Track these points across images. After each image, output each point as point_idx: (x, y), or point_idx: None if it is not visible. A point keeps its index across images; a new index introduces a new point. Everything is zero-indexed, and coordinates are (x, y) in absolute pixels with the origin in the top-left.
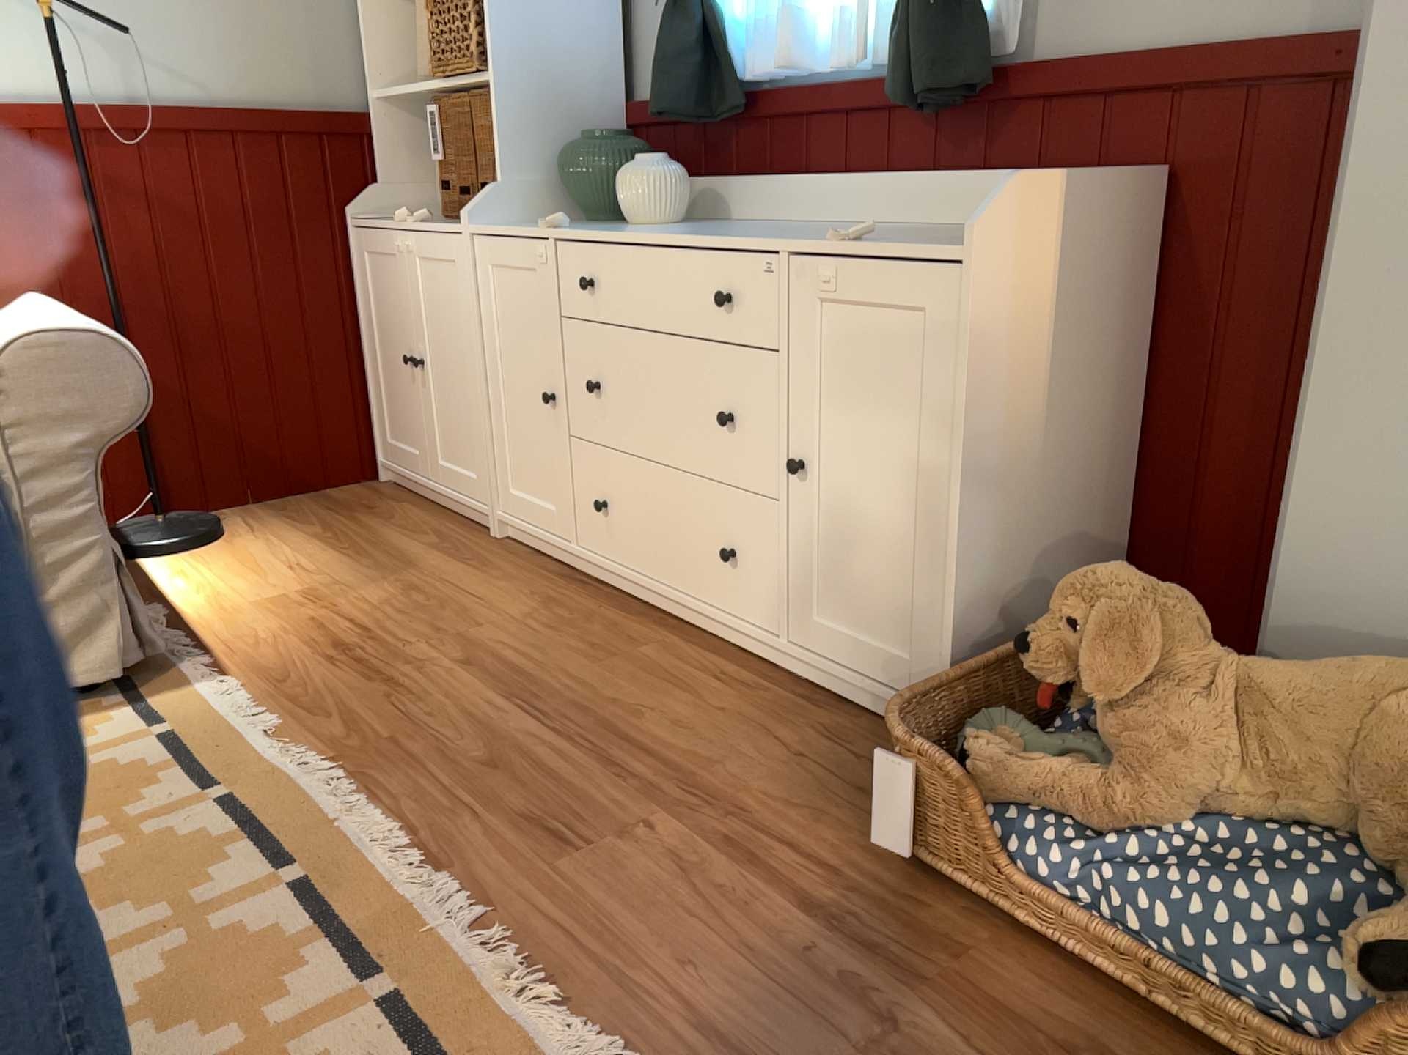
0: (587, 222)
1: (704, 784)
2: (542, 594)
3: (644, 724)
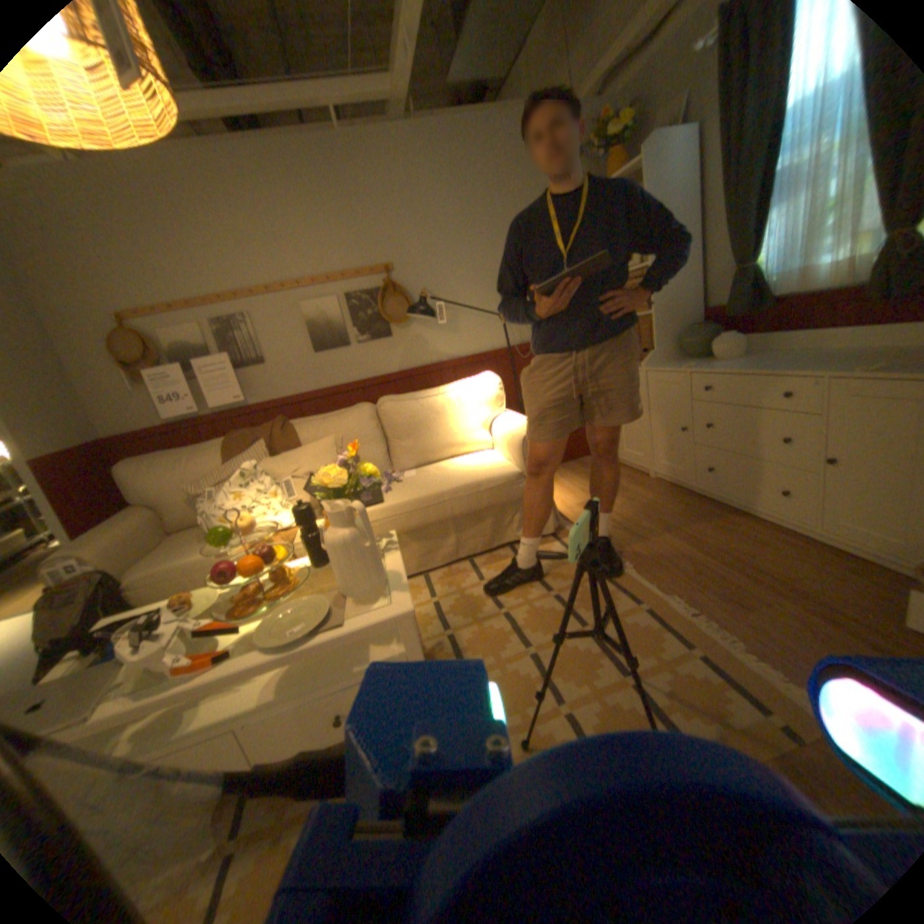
0: (693, 358)
1: (799, 590)
2: (685, 502)
3: (758, 561)
